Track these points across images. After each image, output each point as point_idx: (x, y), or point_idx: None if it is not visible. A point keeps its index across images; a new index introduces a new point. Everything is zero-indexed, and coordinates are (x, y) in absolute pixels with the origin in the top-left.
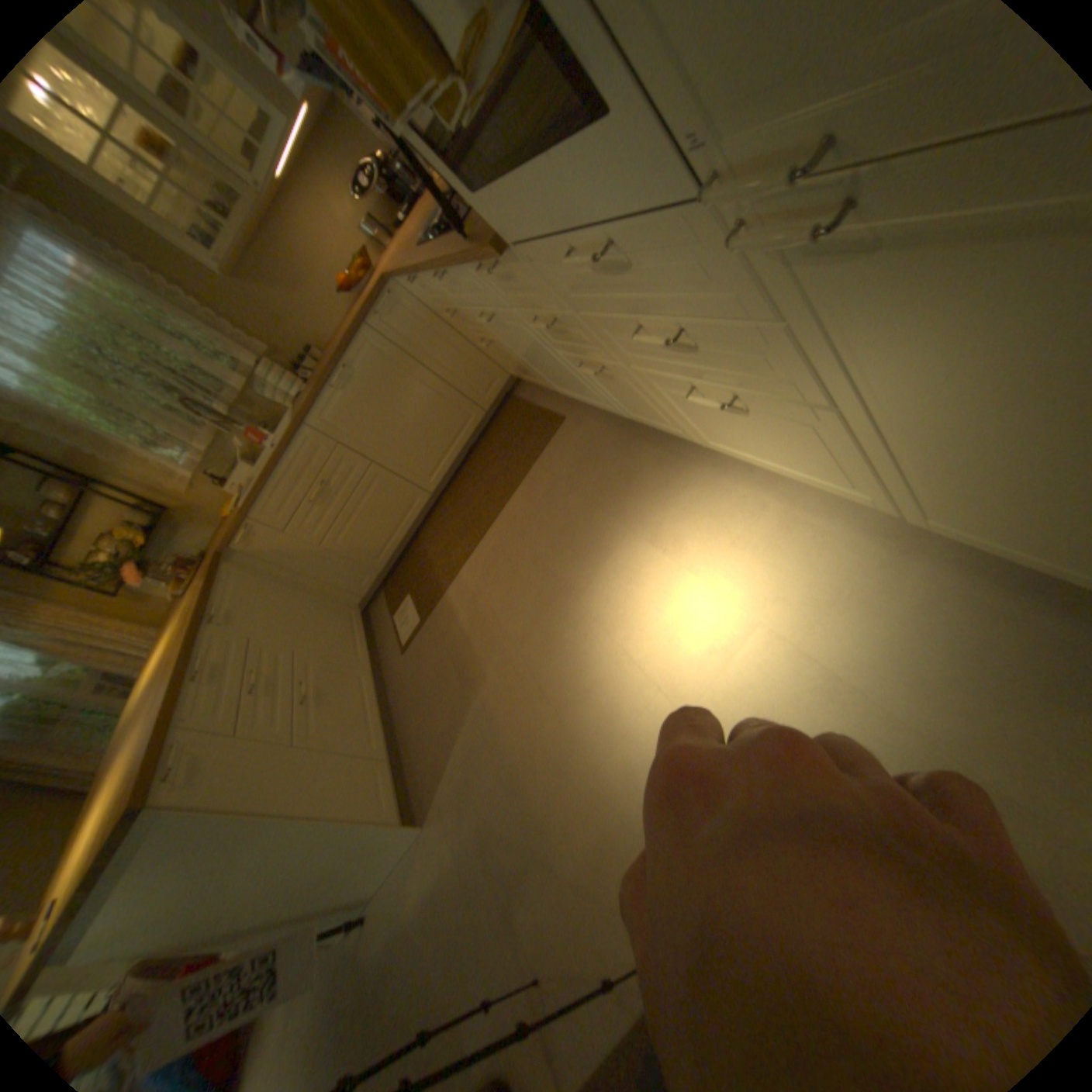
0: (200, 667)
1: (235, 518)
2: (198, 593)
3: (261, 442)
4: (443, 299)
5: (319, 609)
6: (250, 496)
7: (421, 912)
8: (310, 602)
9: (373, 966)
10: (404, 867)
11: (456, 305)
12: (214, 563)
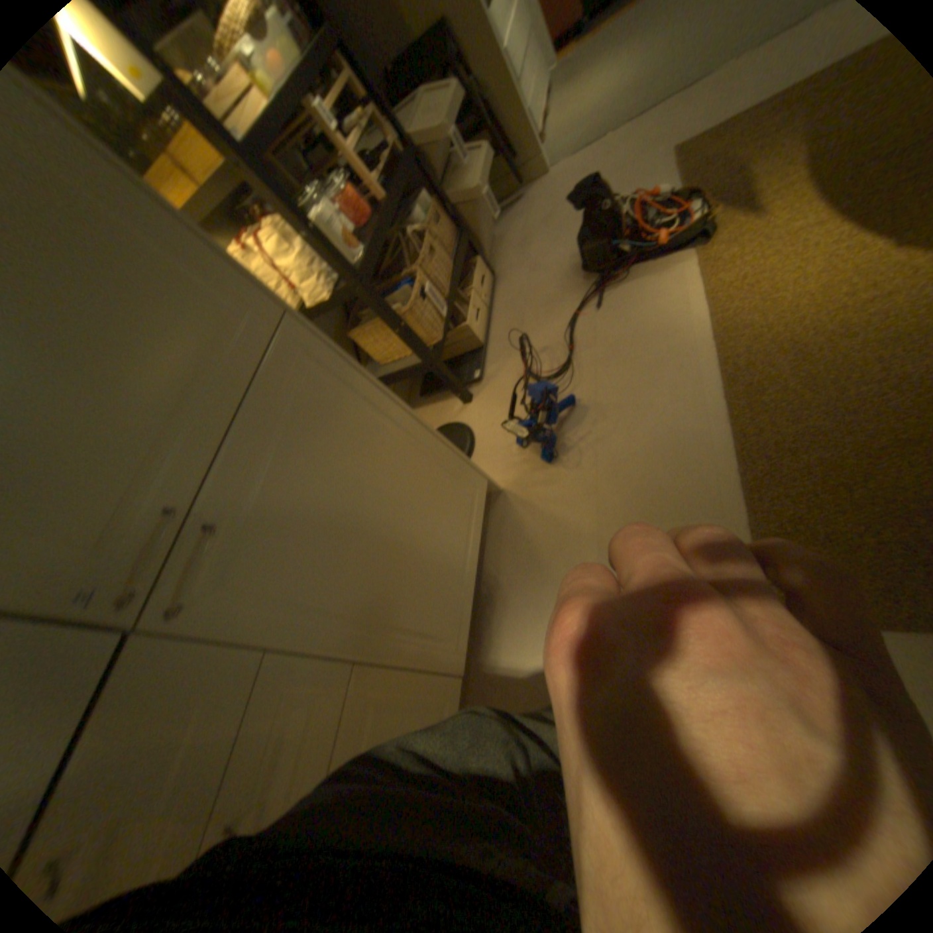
0: None
1: None
2: None
3: None
4: None
5: None
6: None
7: None
8: None
9: None
10: None
11: None
12: None
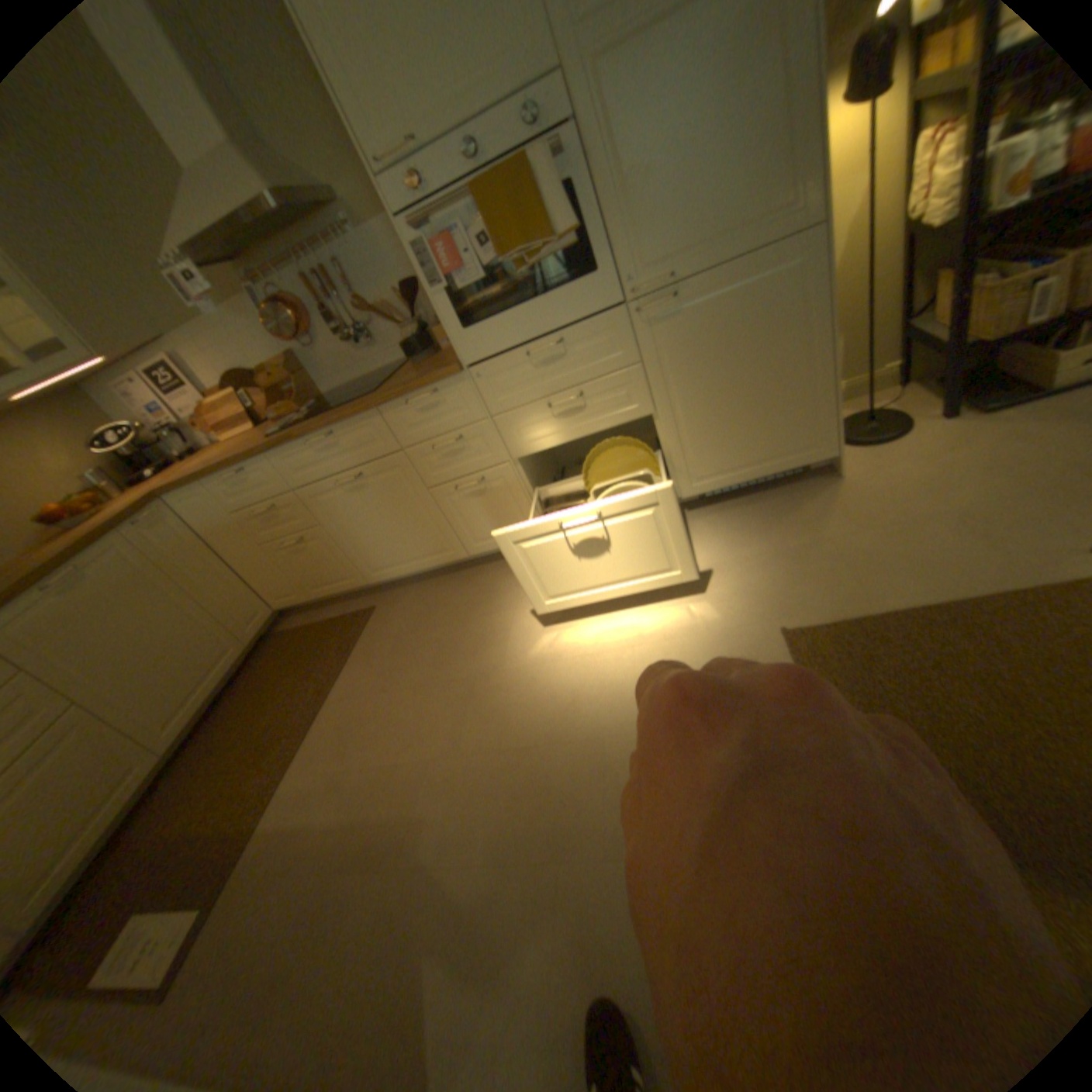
0: None
1: None
2: None
3: None
4: (261, 495)
5: None
6: None
7: None
8: None
9: None
10: None
11: (282, 497)
12: None
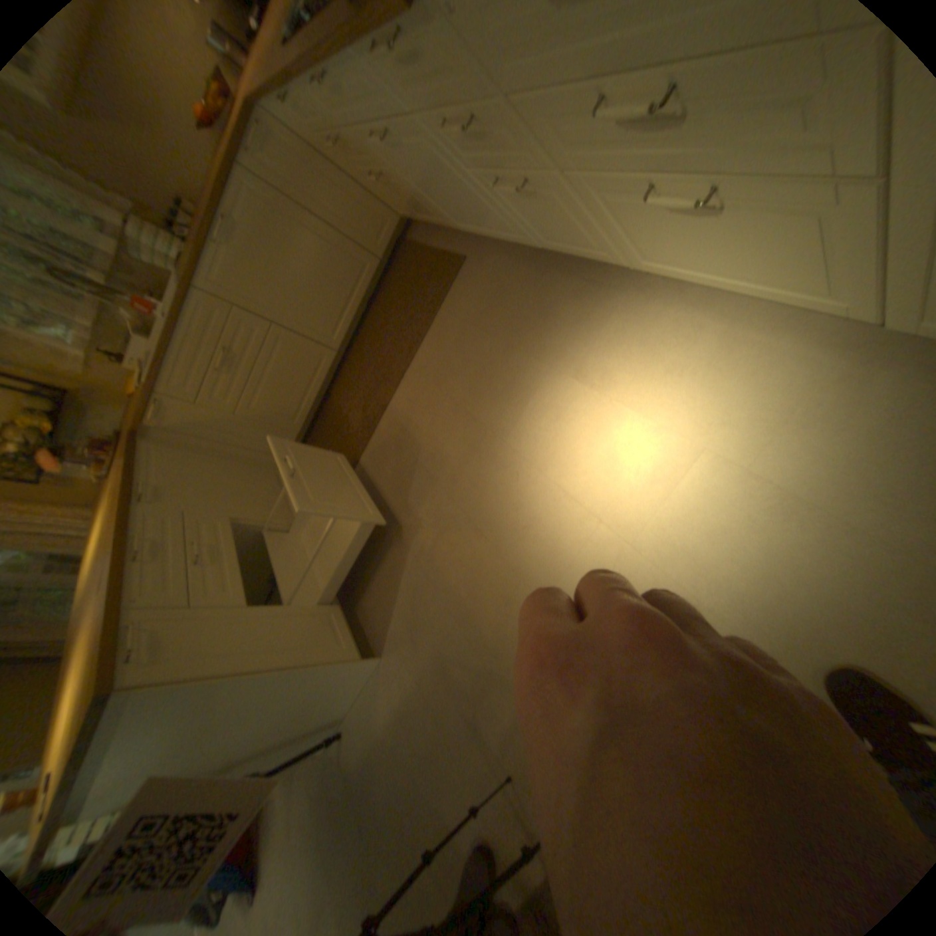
0: (138, 545)
1: (140, 393)
2: (120, 472)
3: (149, 311)
4: (321, 121)
5: (246, 473)
6: (151, 369)
7: (391, 726)
8: (236, 467)
9: (356, 769)
10: (370, 690)
11: (338, 127)
12: (130, 440)
